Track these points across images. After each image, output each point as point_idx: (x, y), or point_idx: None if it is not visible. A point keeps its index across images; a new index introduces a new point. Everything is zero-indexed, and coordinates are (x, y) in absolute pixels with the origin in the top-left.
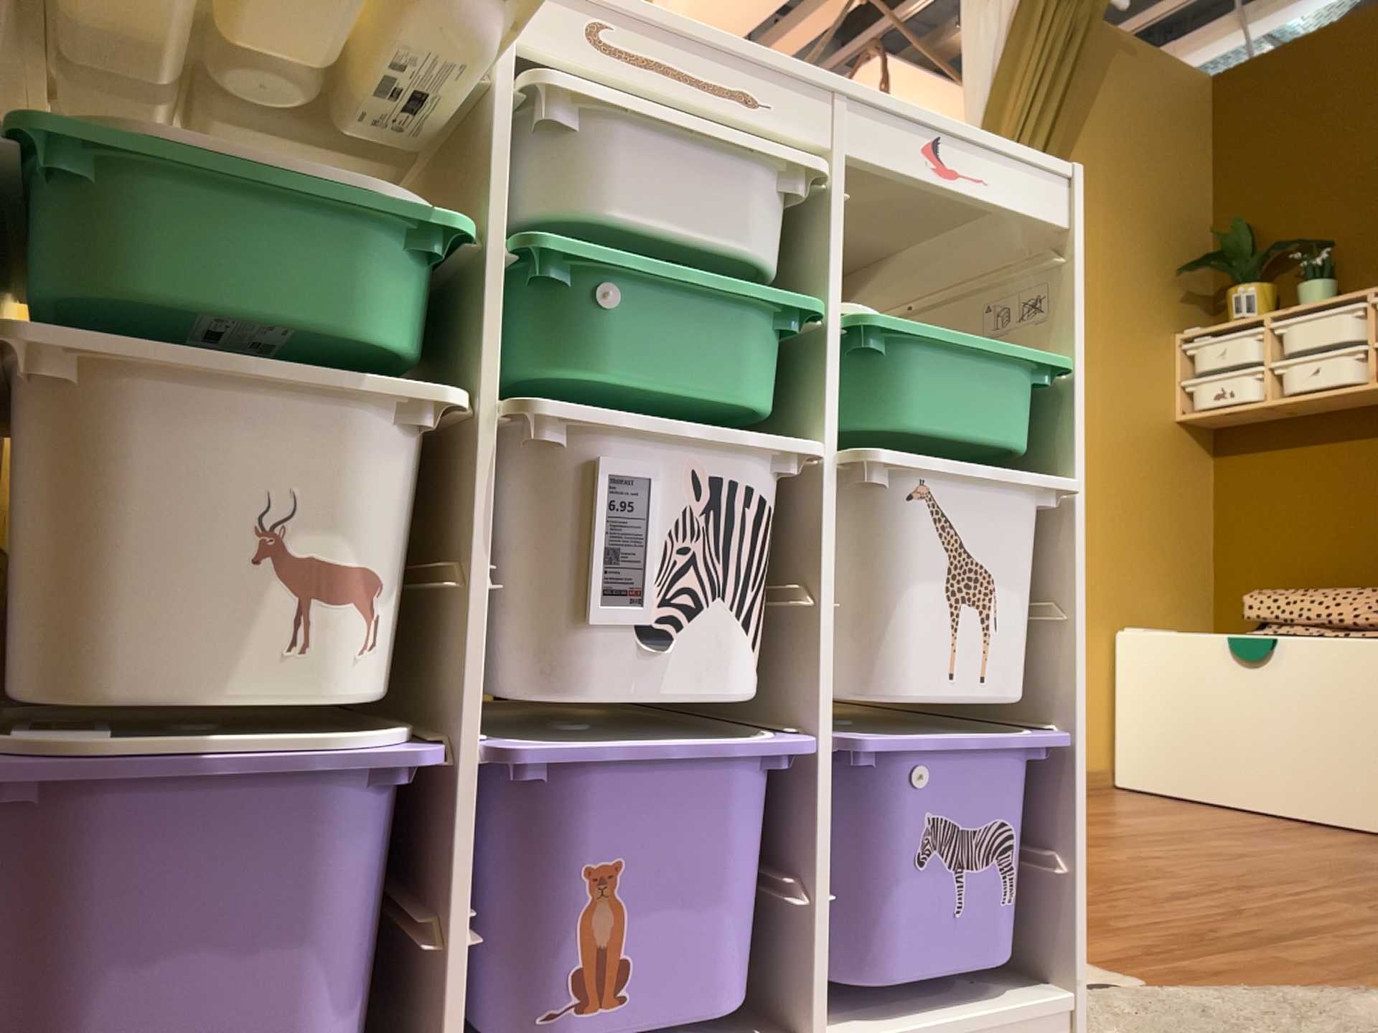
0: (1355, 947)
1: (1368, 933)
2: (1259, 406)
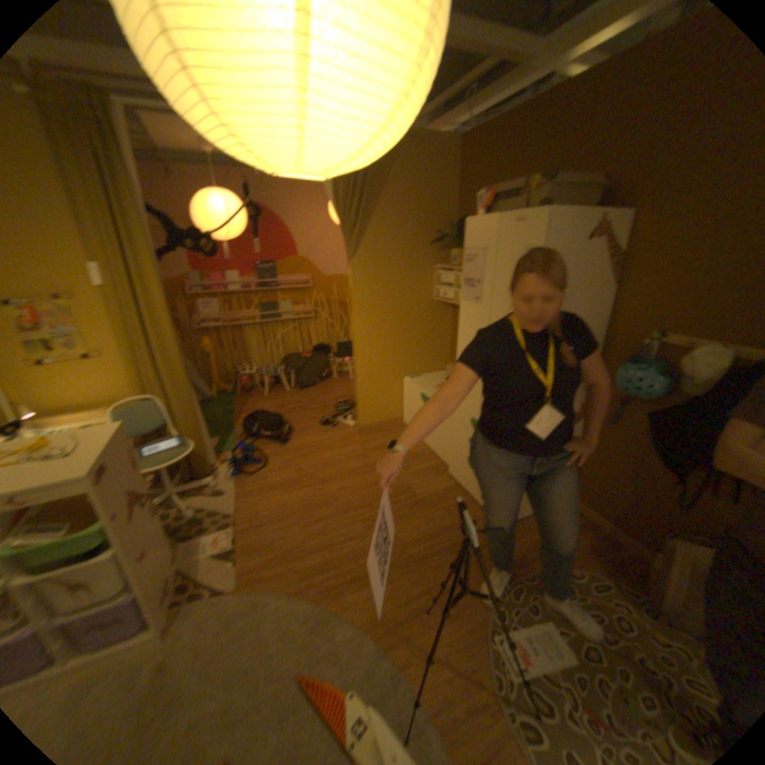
0: (321, 567)
1: (337, 555)
2: (453, 304)
